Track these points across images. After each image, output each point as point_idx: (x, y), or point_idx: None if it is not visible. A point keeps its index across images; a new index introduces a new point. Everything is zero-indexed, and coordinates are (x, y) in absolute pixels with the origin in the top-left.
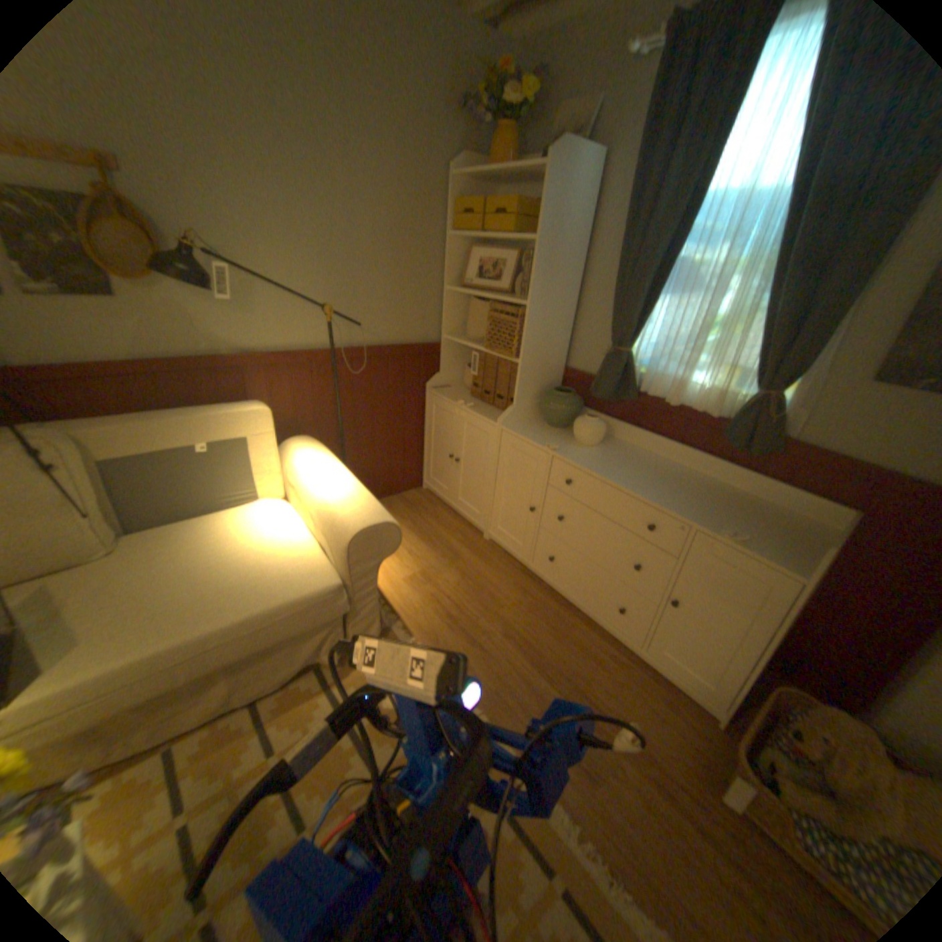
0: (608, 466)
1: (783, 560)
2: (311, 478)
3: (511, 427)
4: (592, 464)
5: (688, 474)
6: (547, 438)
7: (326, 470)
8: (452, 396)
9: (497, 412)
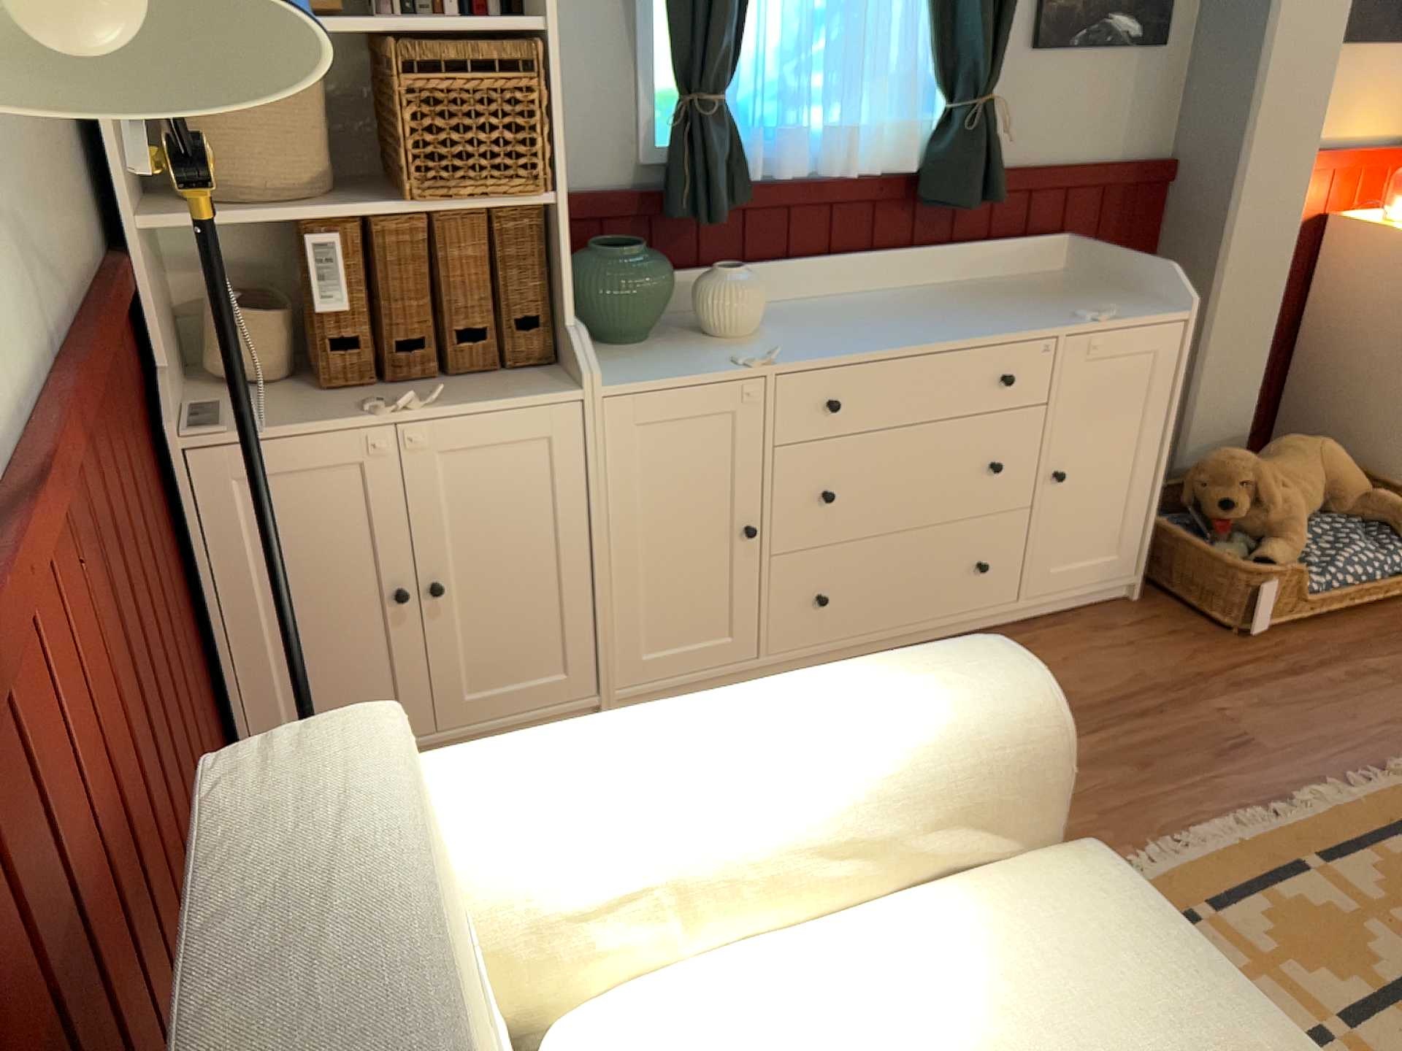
0: (854, 335)
1: (1149, 310)
2: (690, 790)
3: (610, 378)
4: (845, 345)
5: (891, 295)
6: (698, 356)
7: (667, 739)
8: (295, 412)
9: (488, 378)
